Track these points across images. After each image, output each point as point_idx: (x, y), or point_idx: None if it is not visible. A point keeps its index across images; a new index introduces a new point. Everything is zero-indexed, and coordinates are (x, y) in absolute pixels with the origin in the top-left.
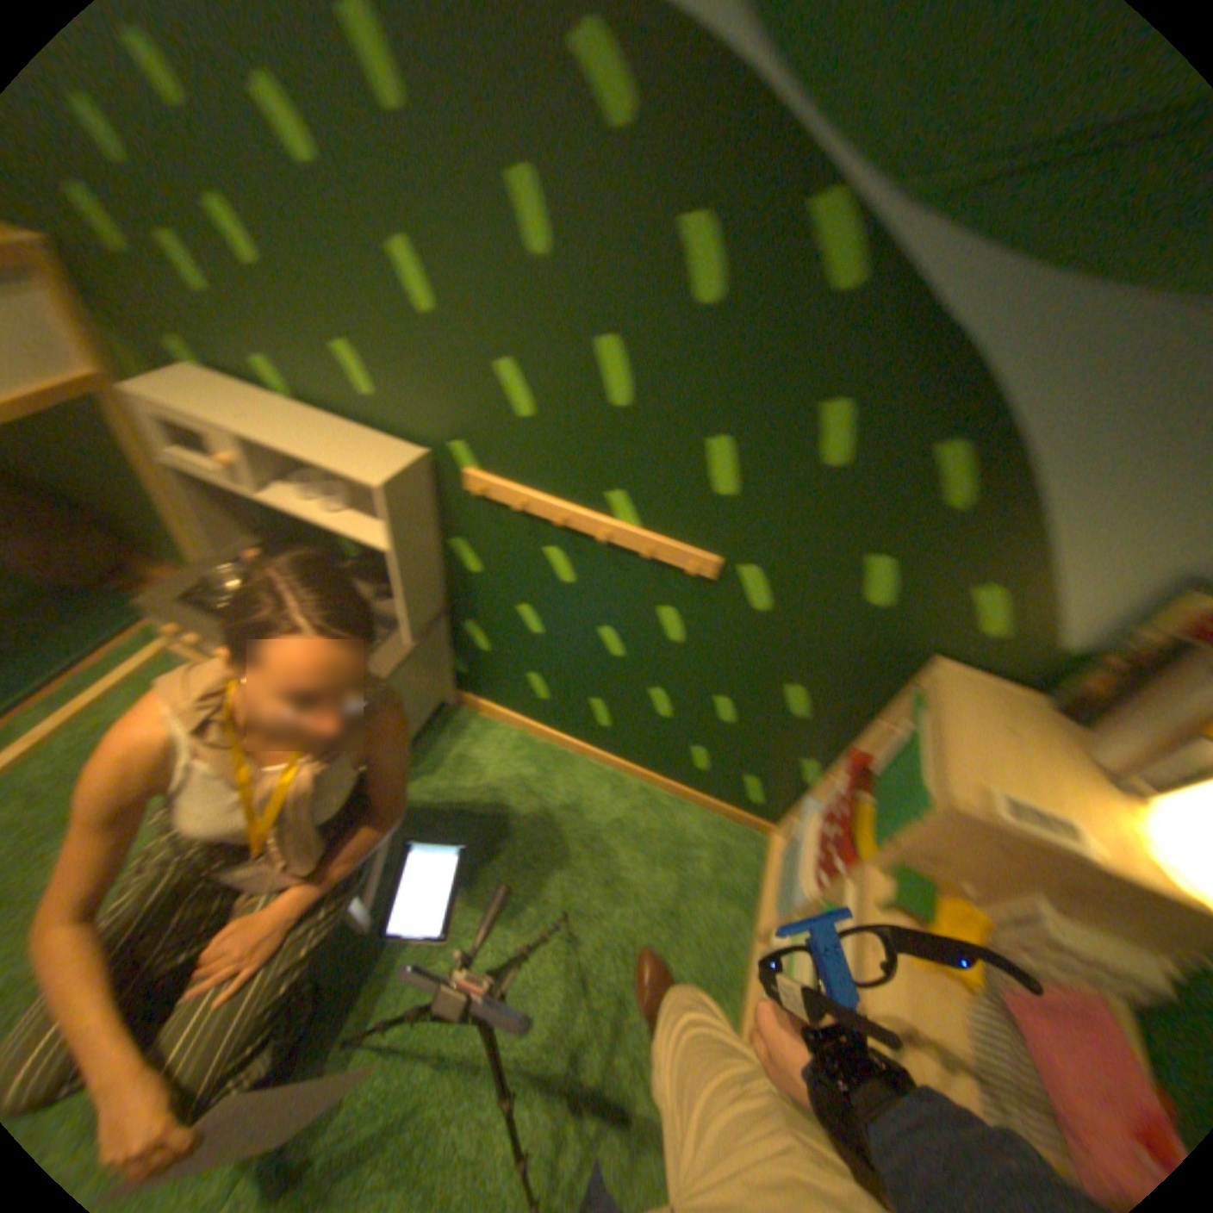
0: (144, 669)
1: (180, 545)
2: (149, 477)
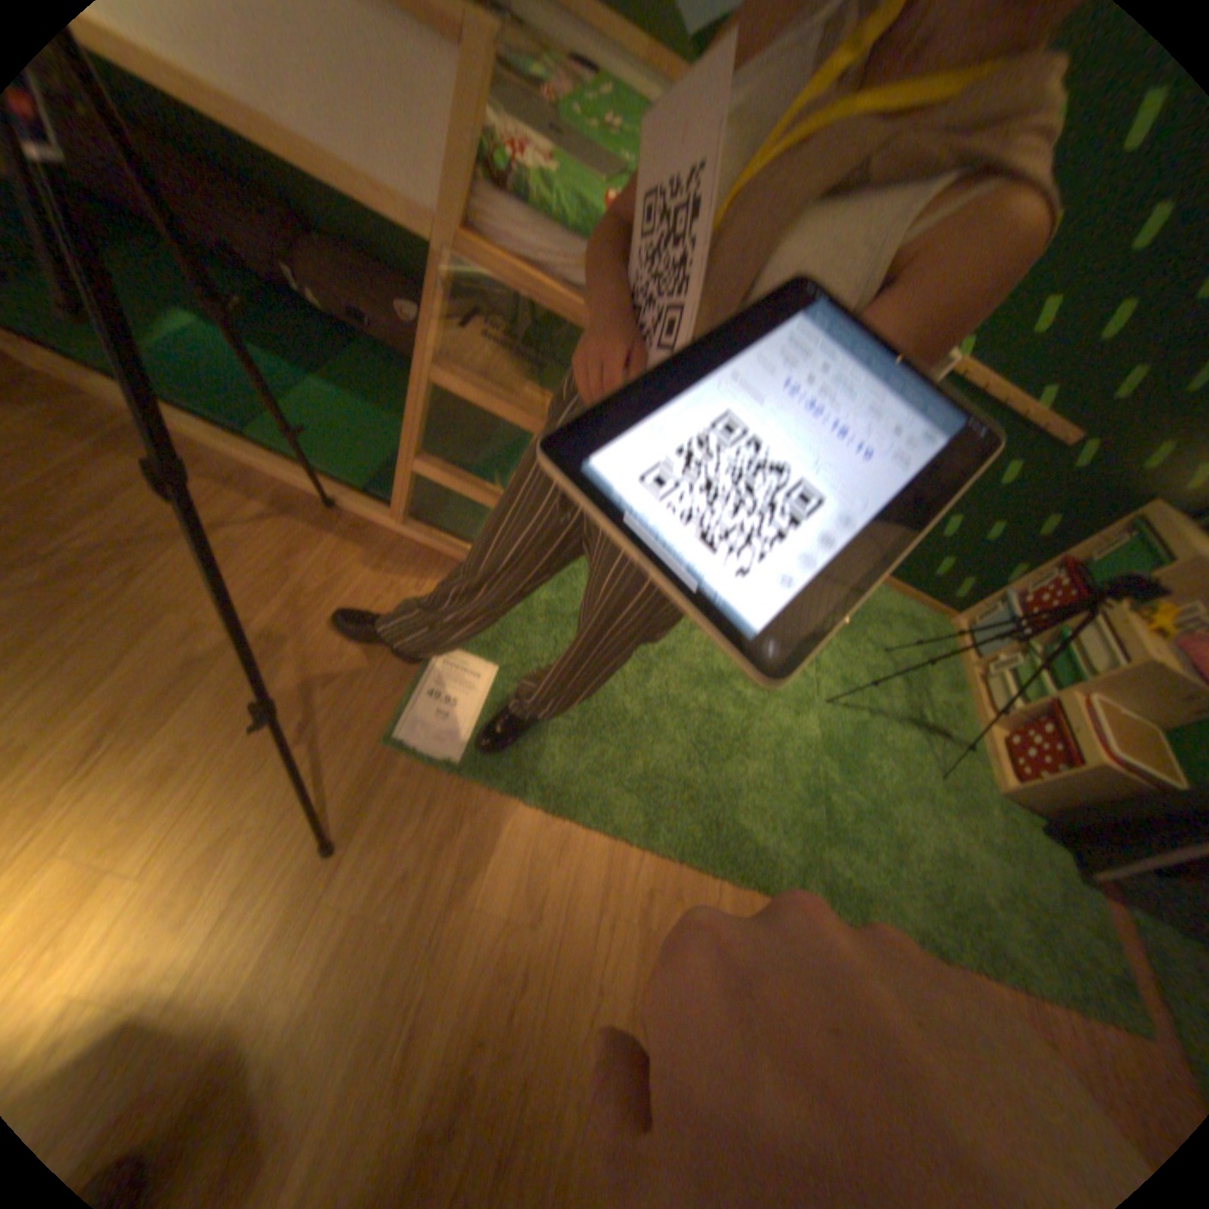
0: None
1: None
2: None
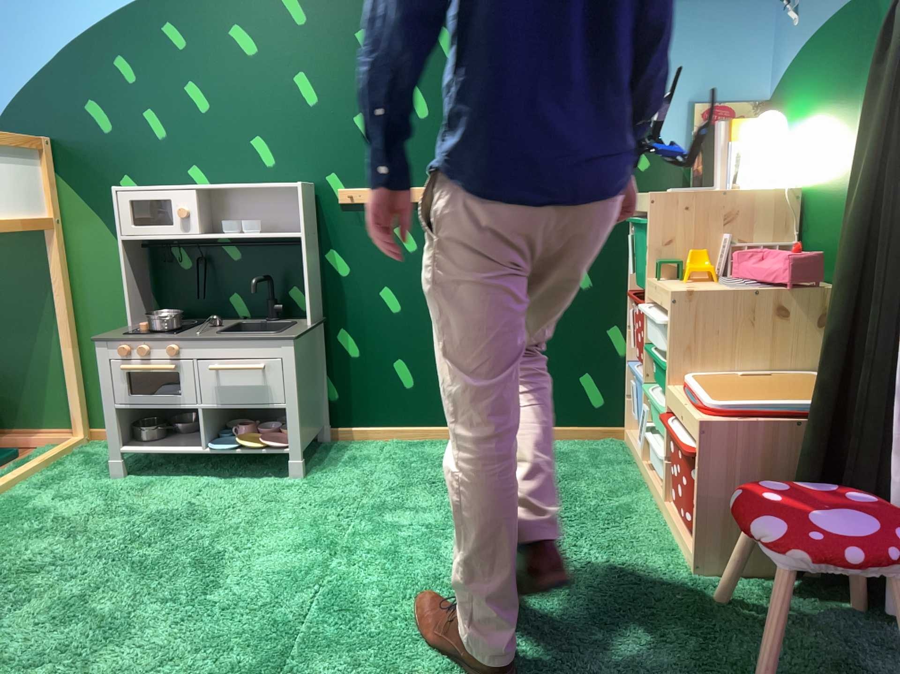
0: (35, 472)
1: (67, 367)
2: (50, 313)
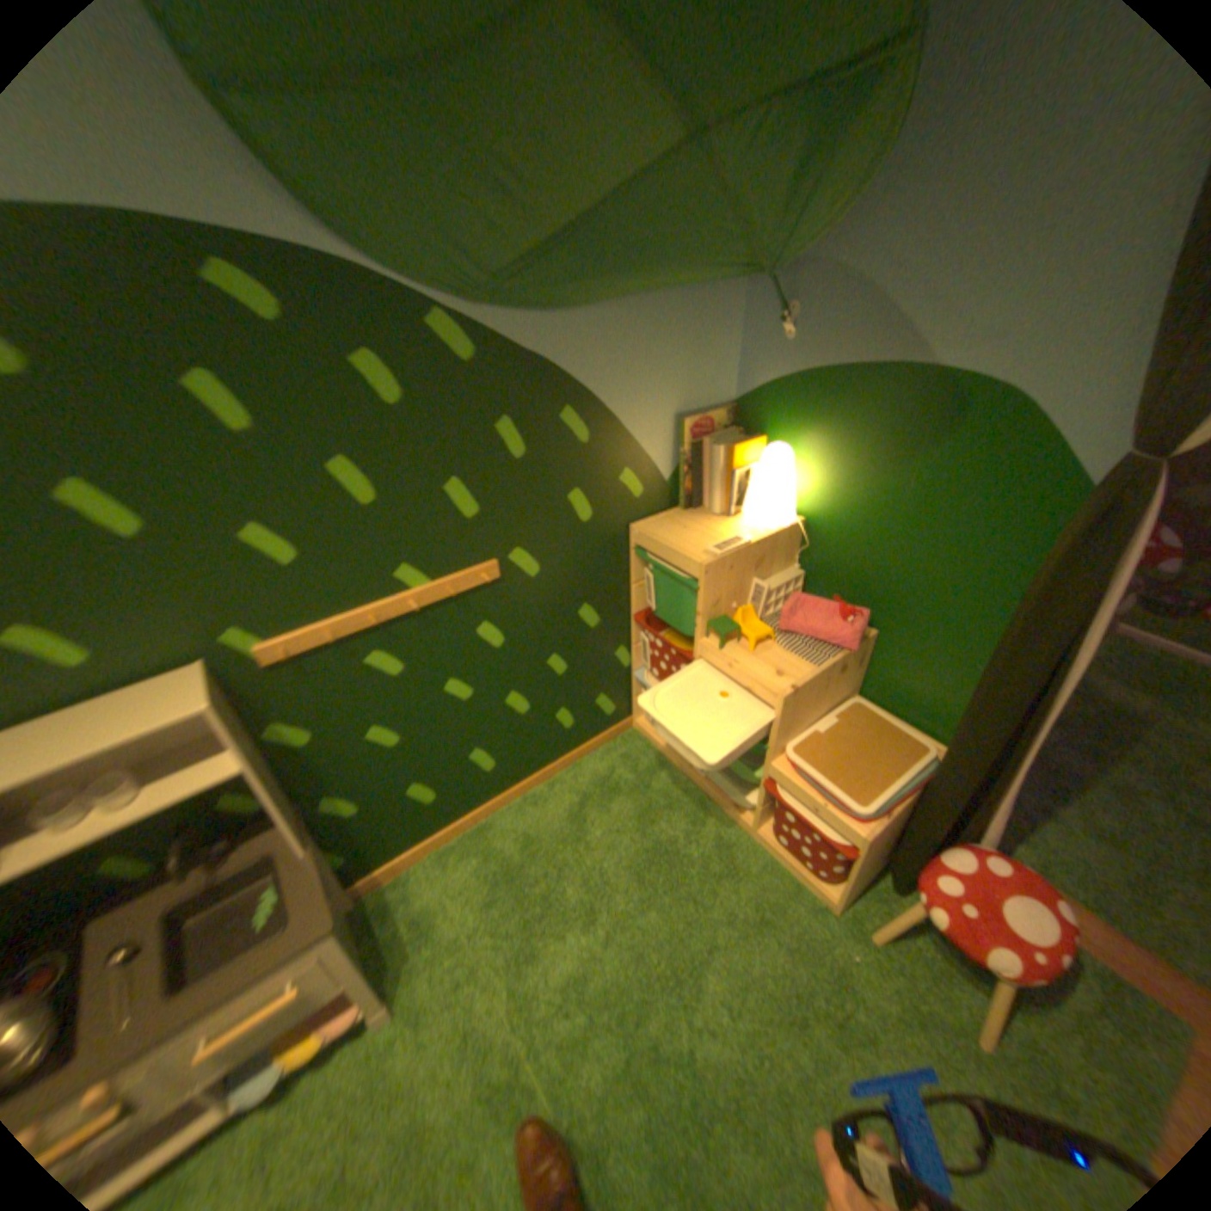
0: None
1: None
2: None
